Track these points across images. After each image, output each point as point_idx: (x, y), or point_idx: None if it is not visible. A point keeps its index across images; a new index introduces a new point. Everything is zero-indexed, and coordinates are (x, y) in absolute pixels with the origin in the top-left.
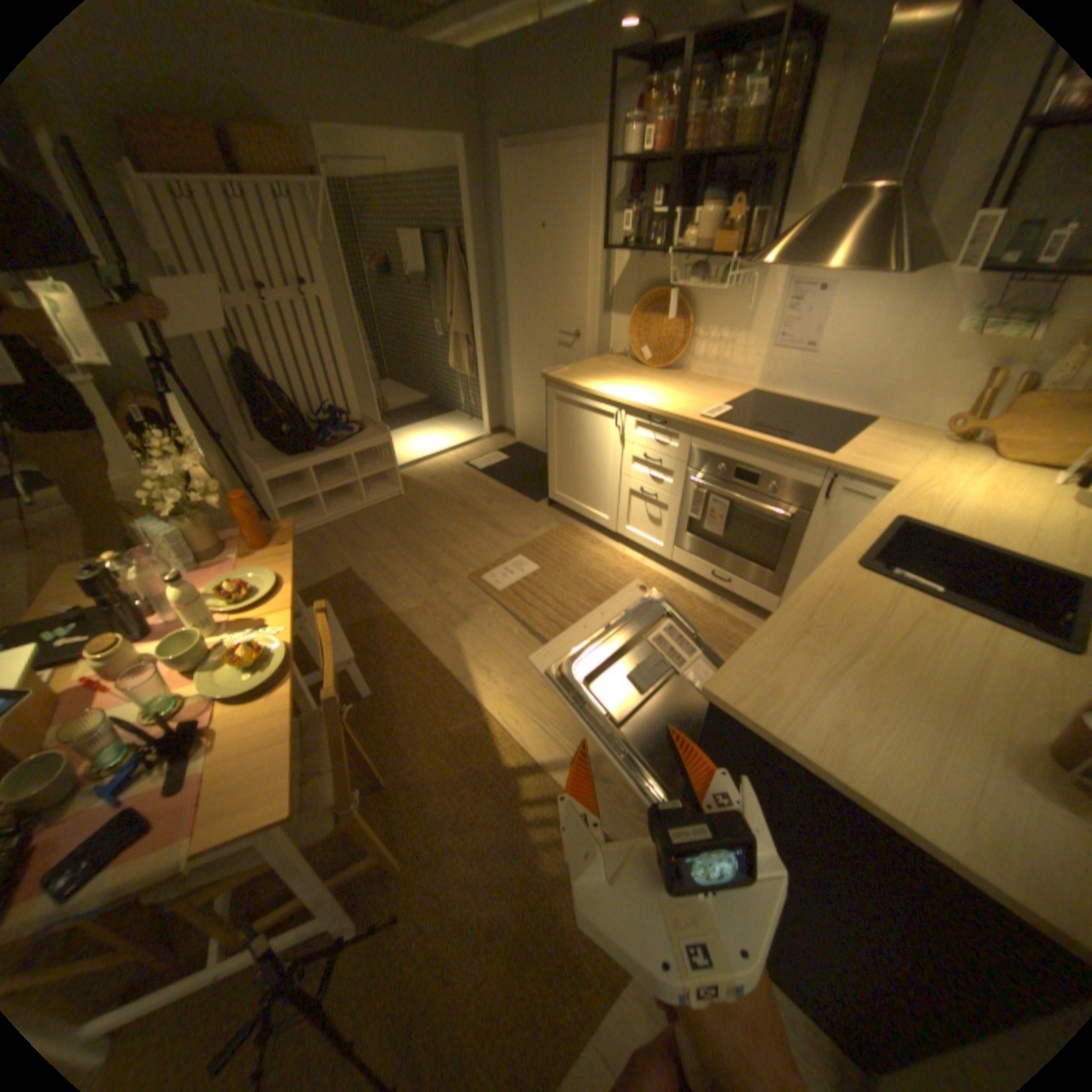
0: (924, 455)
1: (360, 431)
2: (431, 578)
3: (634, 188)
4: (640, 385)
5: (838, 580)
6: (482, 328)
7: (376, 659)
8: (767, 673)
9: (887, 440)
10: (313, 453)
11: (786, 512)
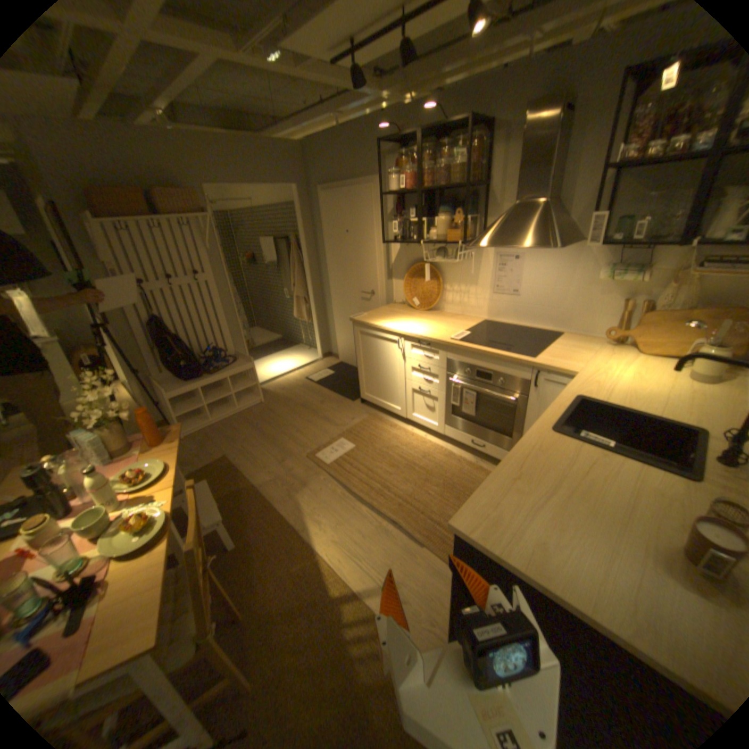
0: (593, 354)
1: (234, 362)
2: (281, 458)
3: (398, 208)
4: (412, 321)
5: (541, 440)
6: (313, 292)
7: (240, 520)
8: (492, 509)
9: (569, 346)
10: (201, 378)
11: (512, 397)
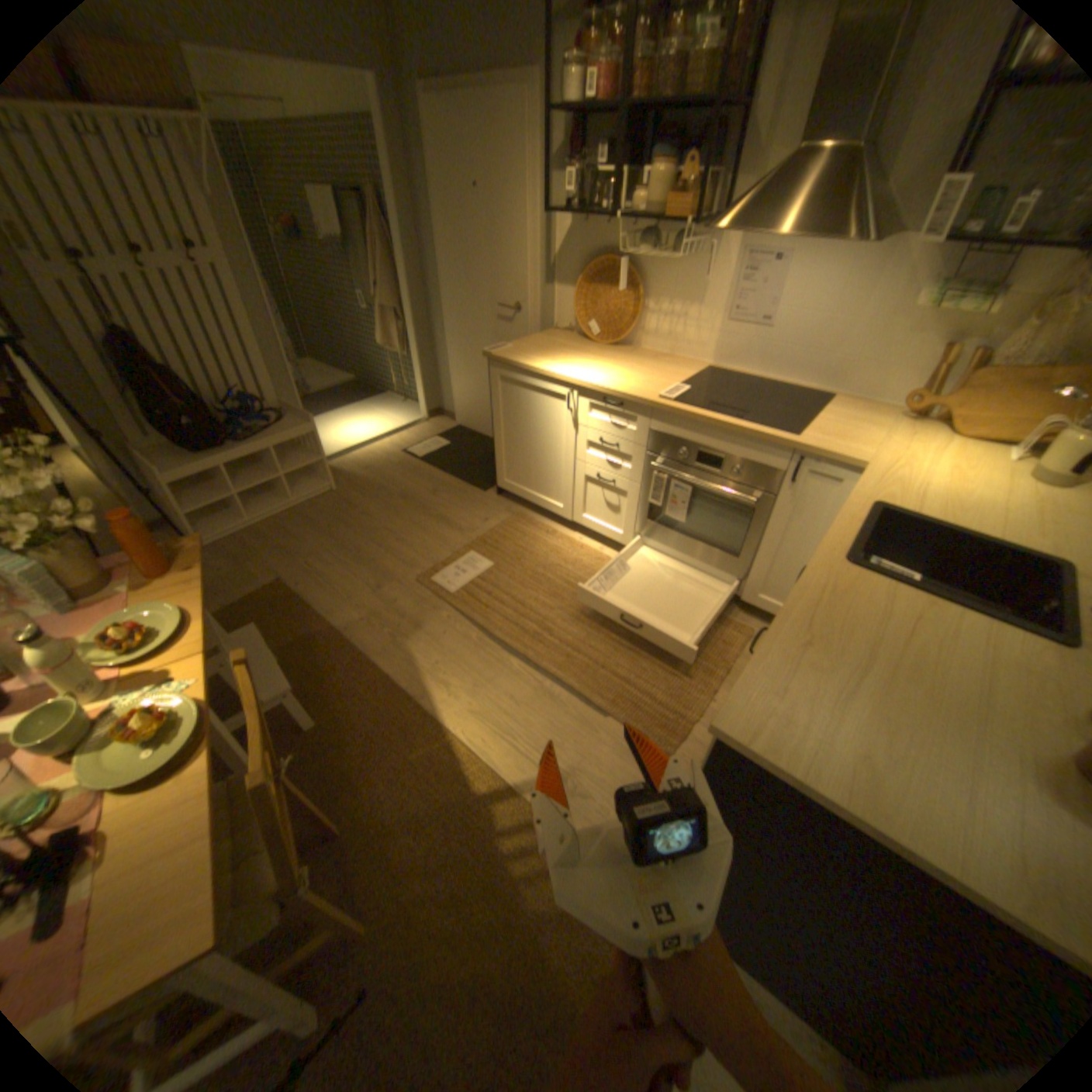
0: (886, 433)
1: (280, 420)
2: (376, 583)
3: (575, 143)
4: (592, 363)
5: (827, 576)
6: (412, 300)
7: (319, 681)
8: (778, 697)
9: (848, 418)
10: (224, 448)
11: (751, 496)
